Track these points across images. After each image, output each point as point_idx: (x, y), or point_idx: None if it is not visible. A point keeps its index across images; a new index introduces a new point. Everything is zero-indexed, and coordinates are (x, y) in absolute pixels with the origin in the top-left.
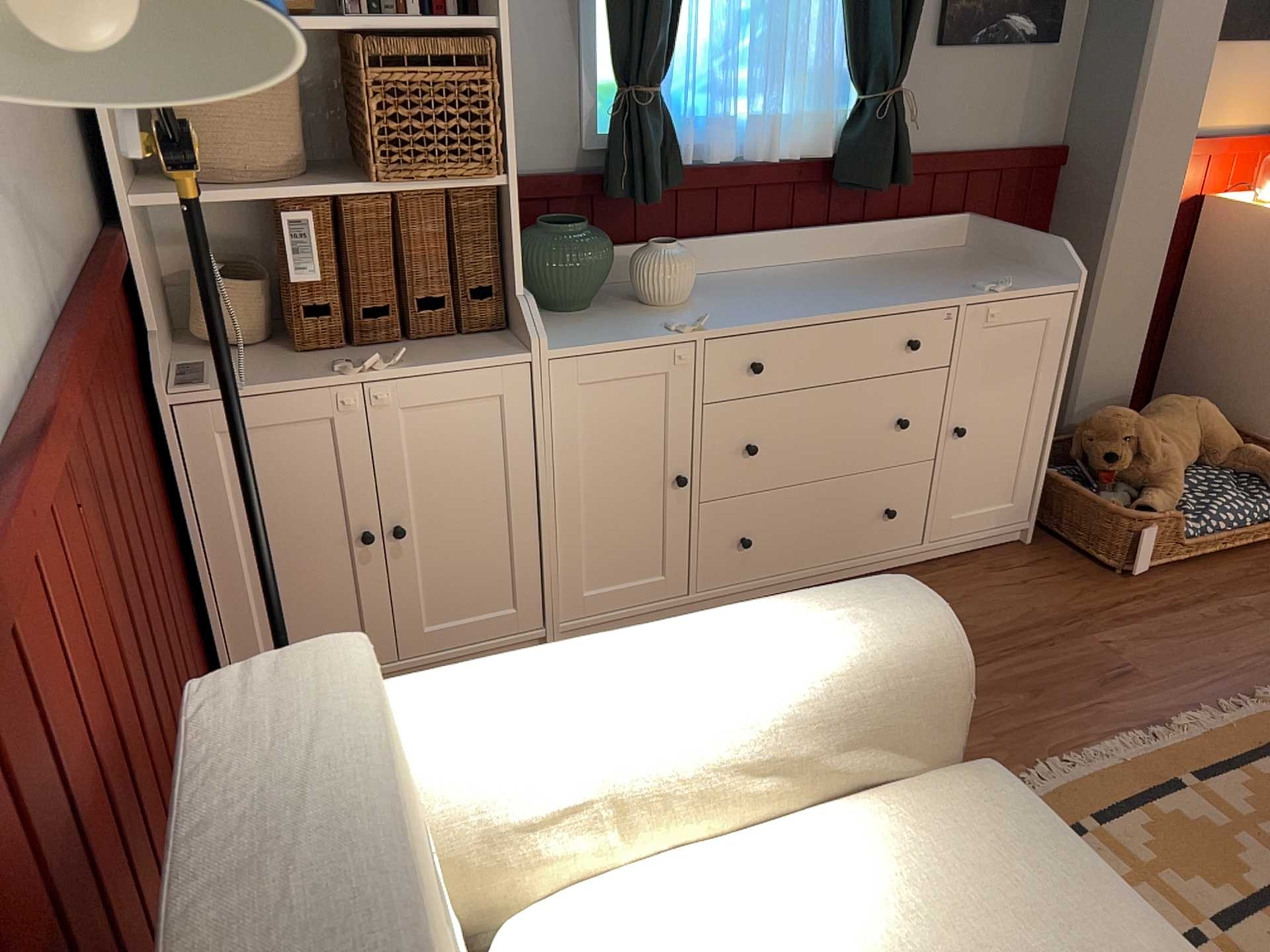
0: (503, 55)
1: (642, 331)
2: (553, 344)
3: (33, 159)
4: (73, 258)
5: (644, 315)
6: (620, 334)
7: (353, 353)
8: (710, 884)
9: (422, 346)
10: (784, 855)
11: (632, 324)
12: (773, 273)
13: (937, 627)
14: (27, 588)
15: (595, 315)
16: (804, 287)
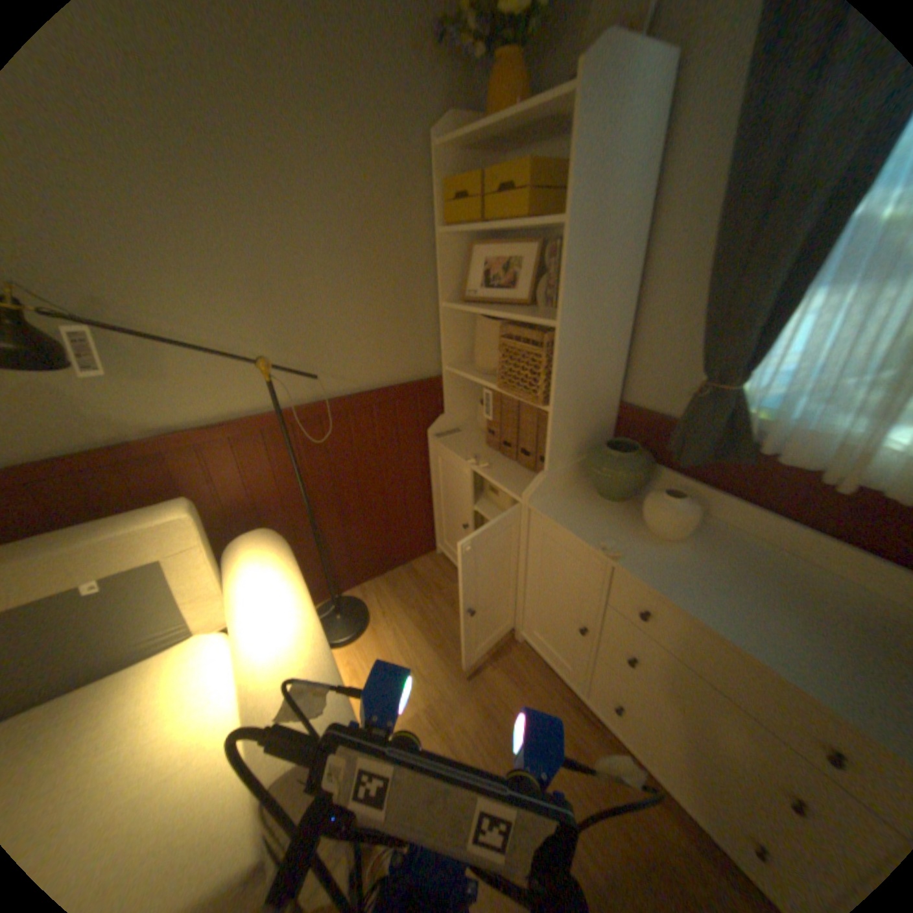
0: (561, 341)
1: (593, 533)
2: (545, 504)
3: (355, 350)
4: (382, 381)
5: (627, 528)
6: (580, 525)
7: (496, 455)
8: (212, 700)
9: (516, 468)
10: (217, 730)
11: (602, 526)
12: (827, 584)
13: (275, 772)
14: (211, 458)
15: (608, 508)
16: (806, 612)
